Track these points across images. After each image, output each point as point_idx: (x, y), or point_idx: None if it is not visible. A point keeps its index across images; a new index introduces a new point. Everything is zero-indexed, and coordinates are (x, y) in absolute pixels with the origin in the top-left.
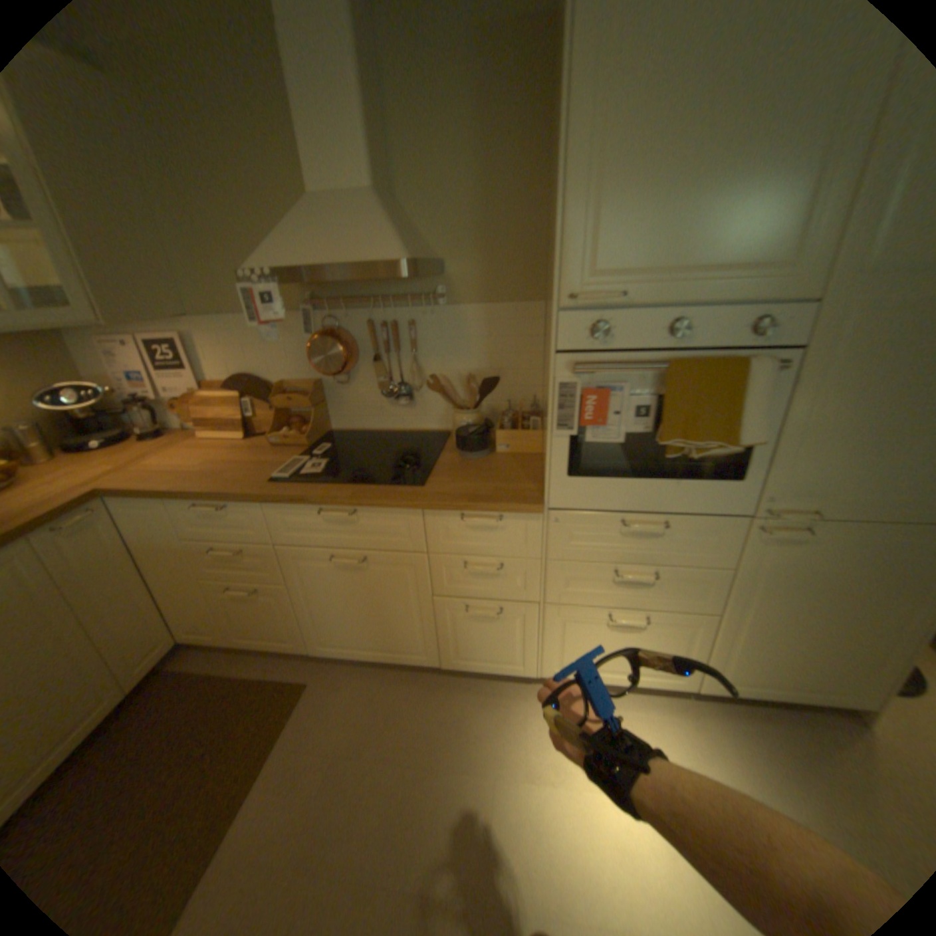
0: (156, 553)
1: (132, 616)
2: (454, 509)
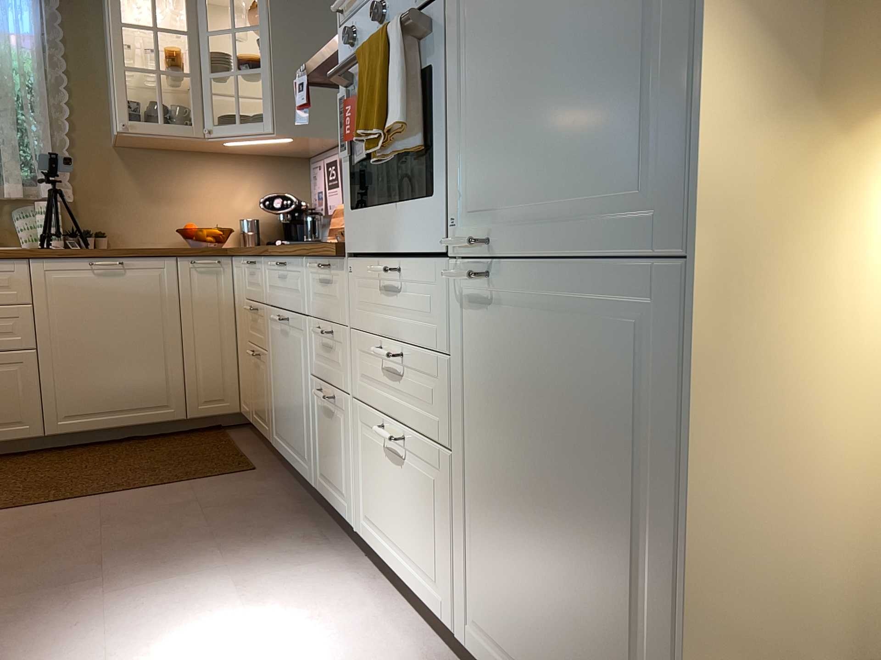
0: (239, 311)
1: (215, 360)
2: (308, 255)
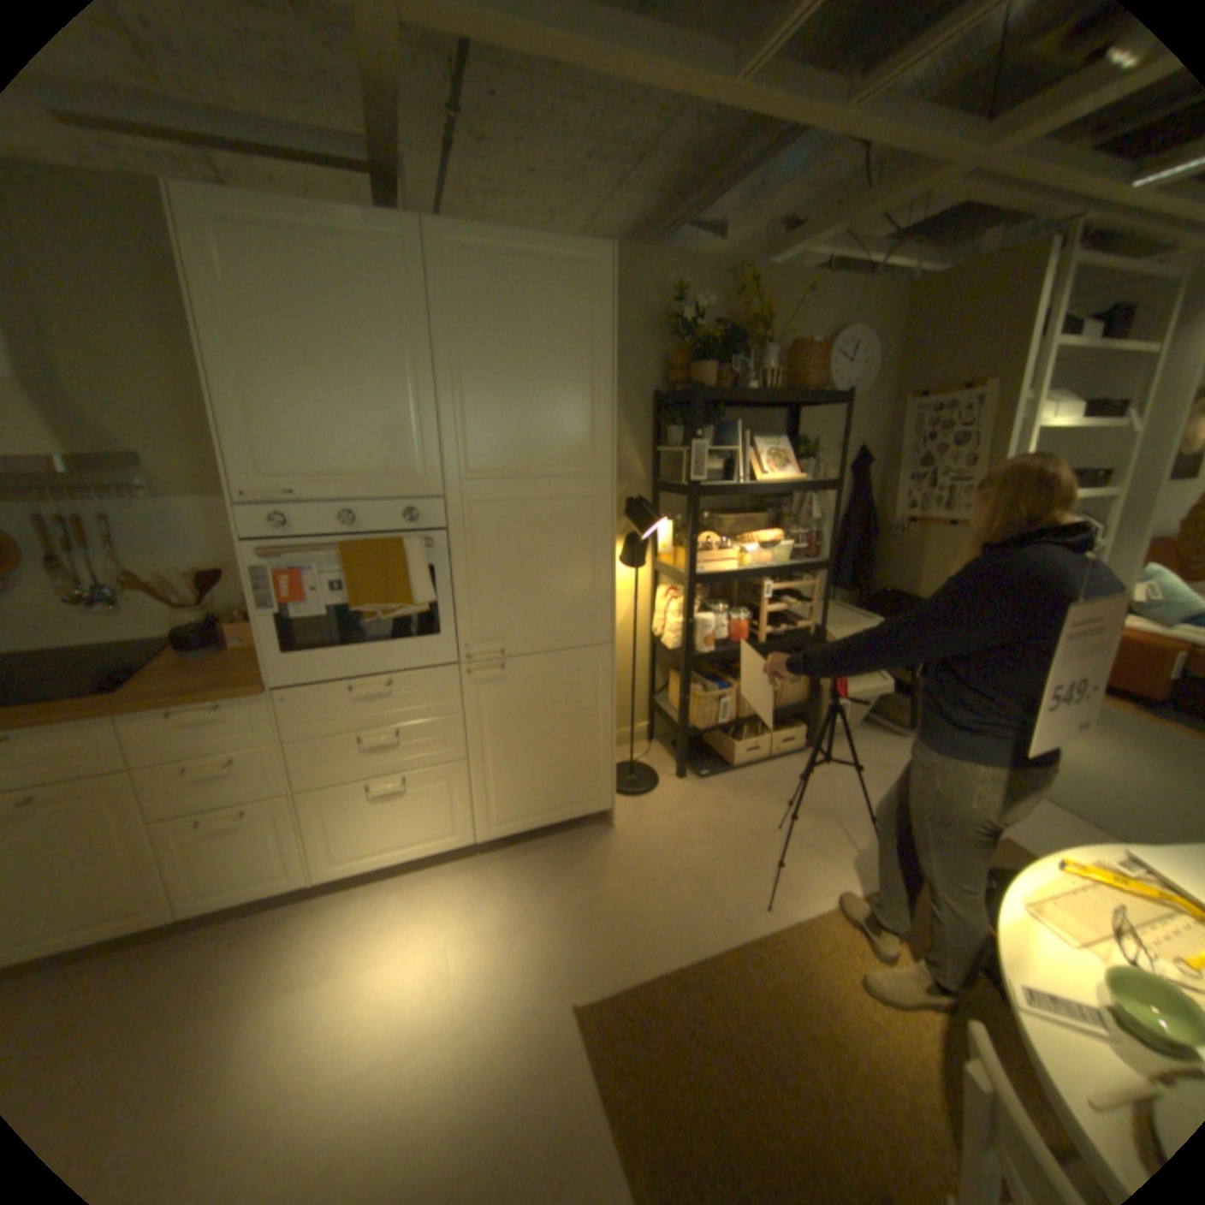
0: None
1: None
2: (153, 711)
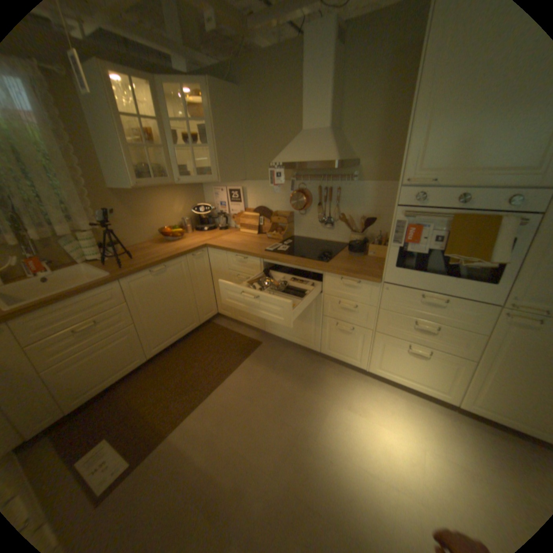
0: (219, 273)
1: (207, 296)
2: (338, 274)
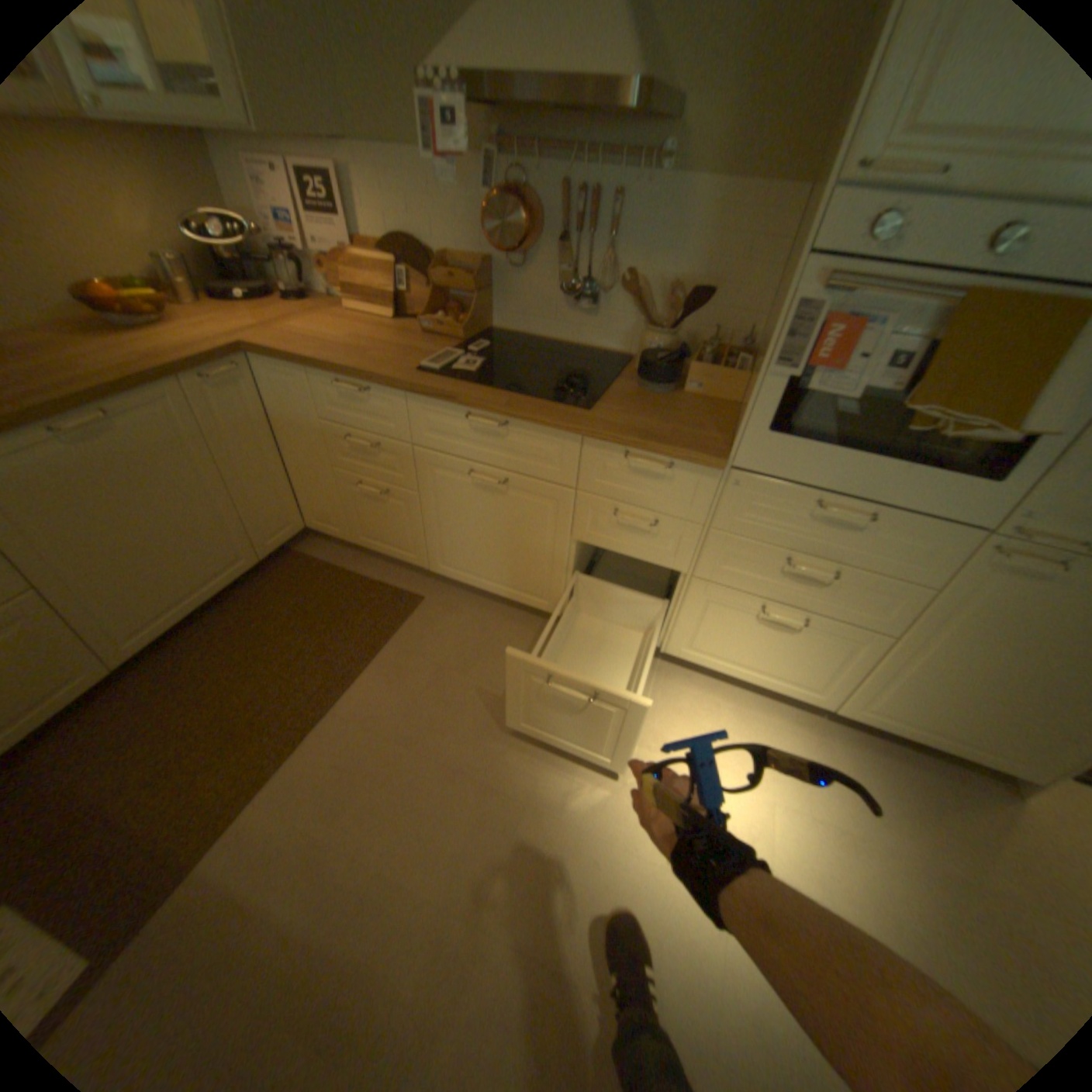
0: (294, 430)
1: (267, 490)
2: (617, 445)
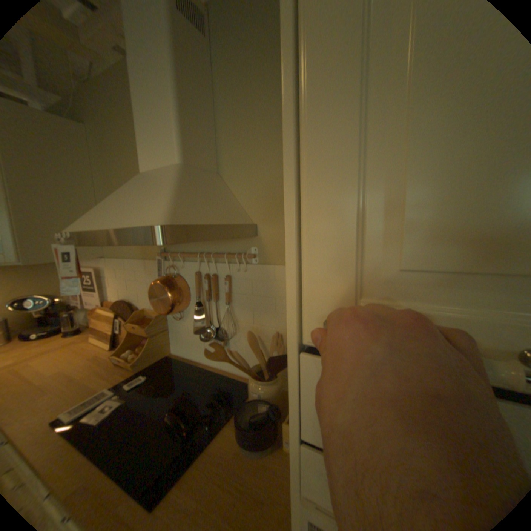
0: None
1: None
2: None
